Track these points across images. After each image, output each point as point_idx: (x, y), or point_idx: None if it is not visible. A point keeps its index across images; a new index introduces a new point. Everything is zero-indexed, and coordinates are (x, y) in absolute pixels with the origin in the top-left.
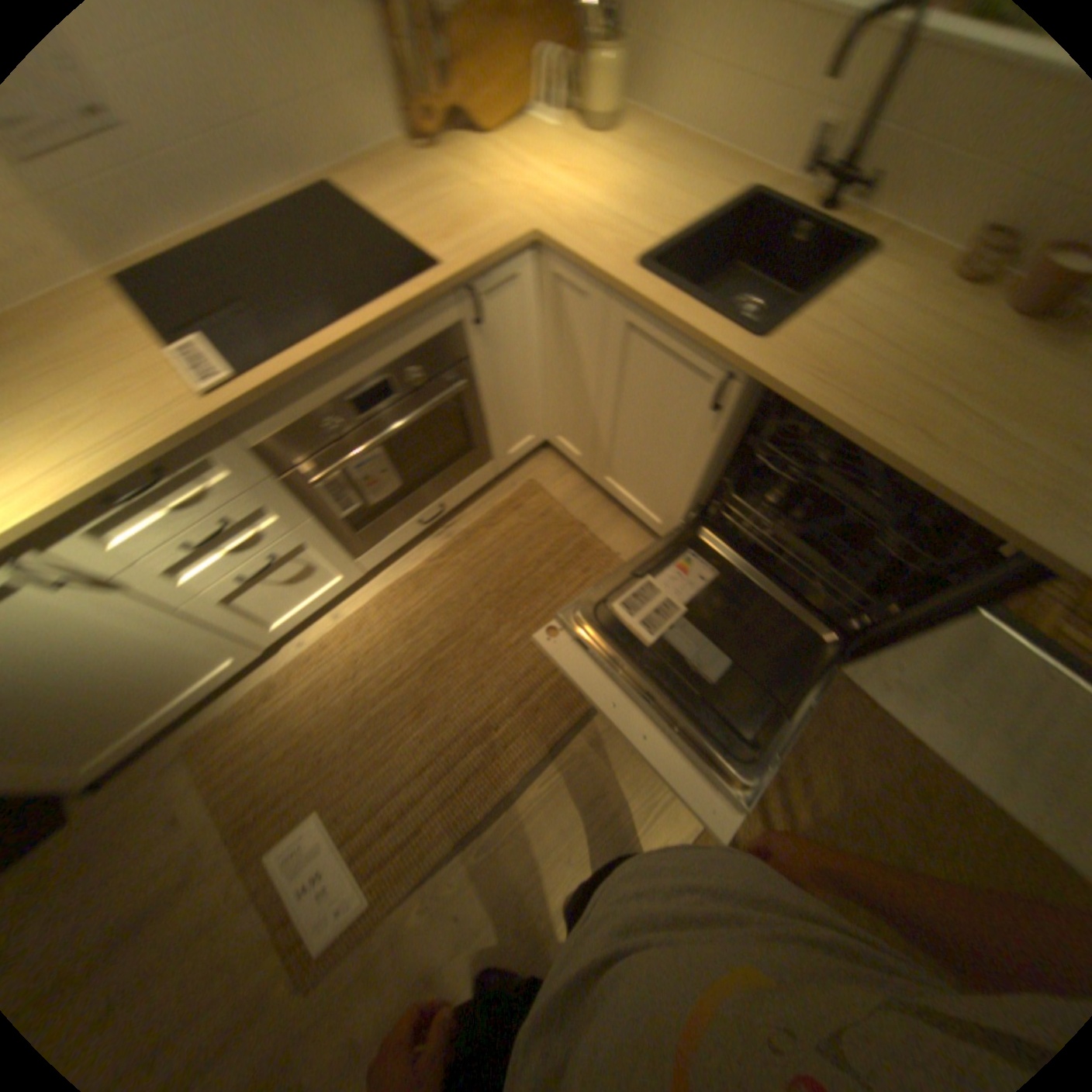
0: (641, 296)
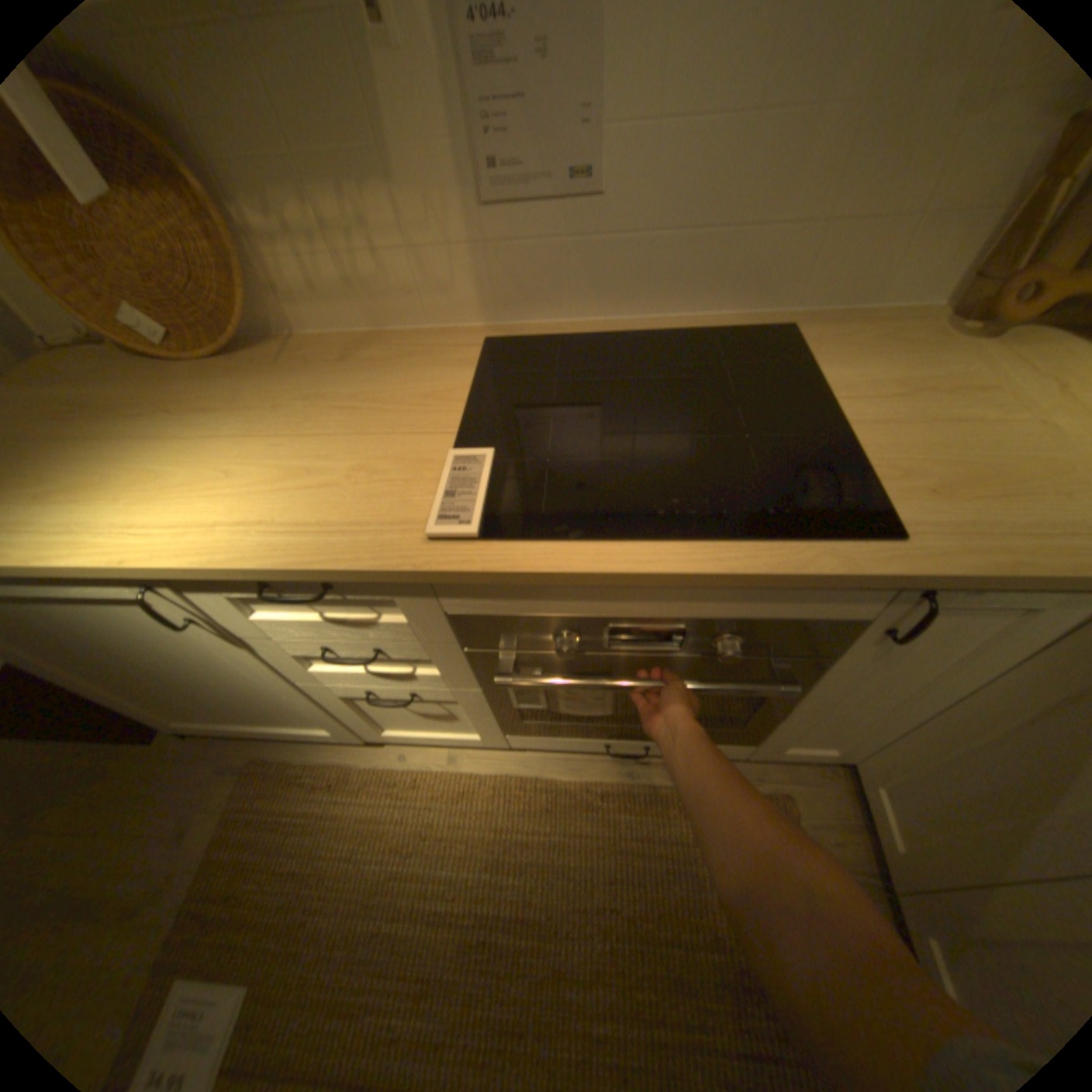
0: None
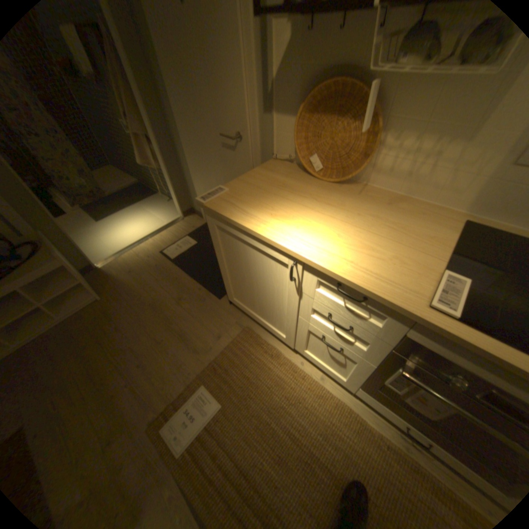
0: None
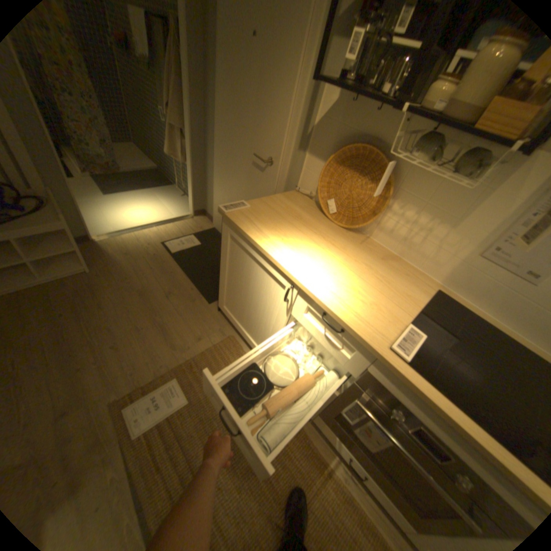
0: None
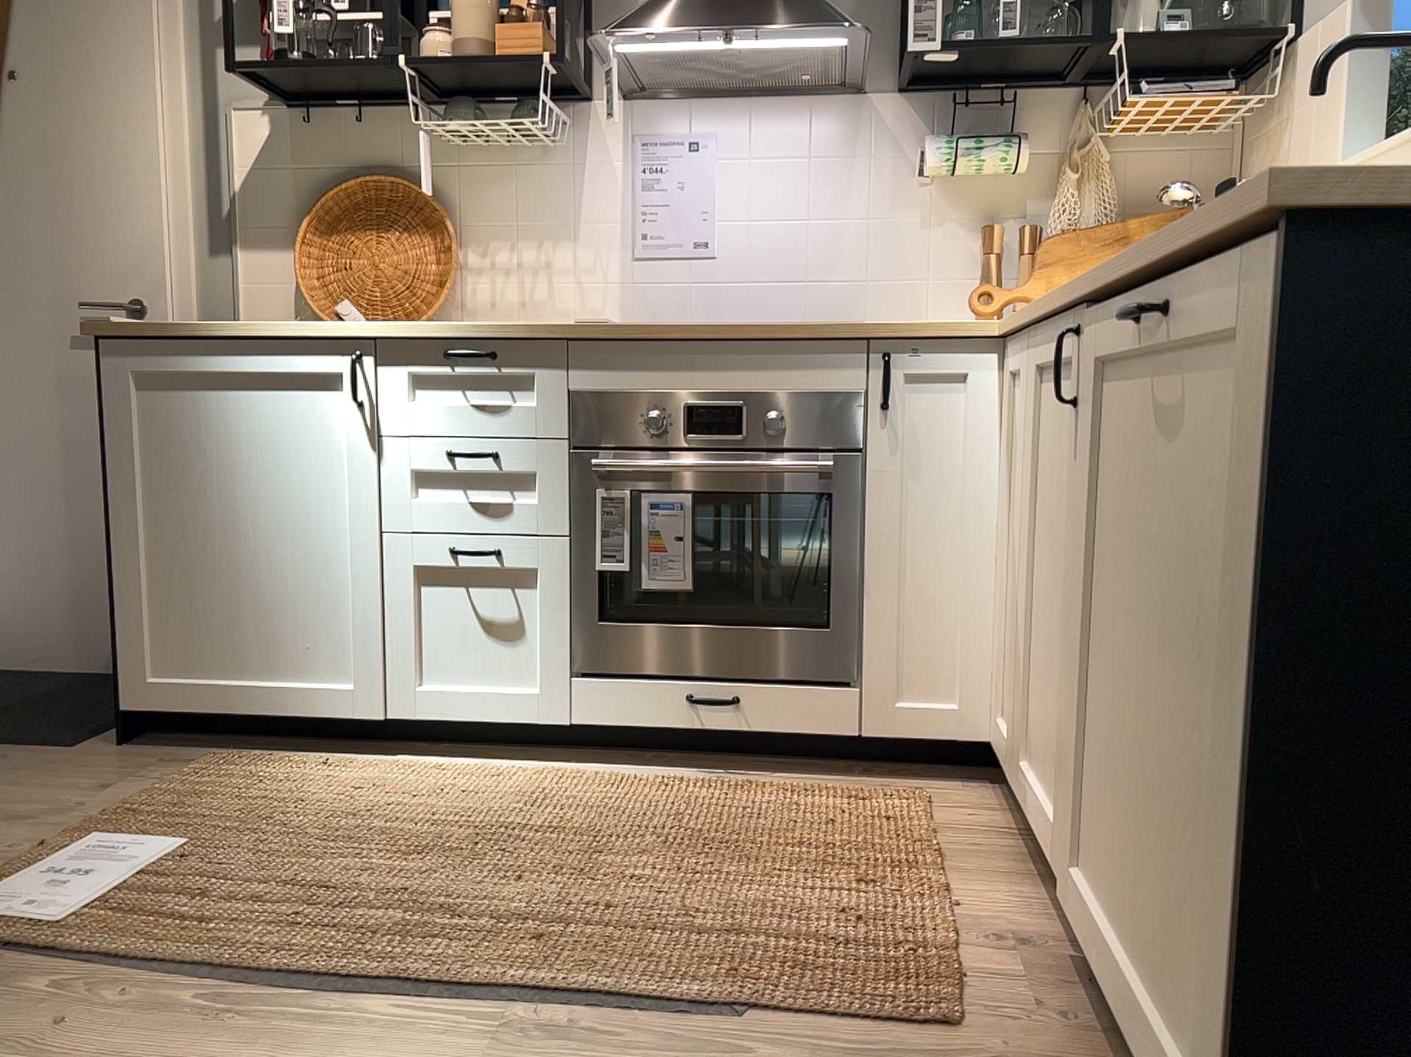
0: (1041, 308)
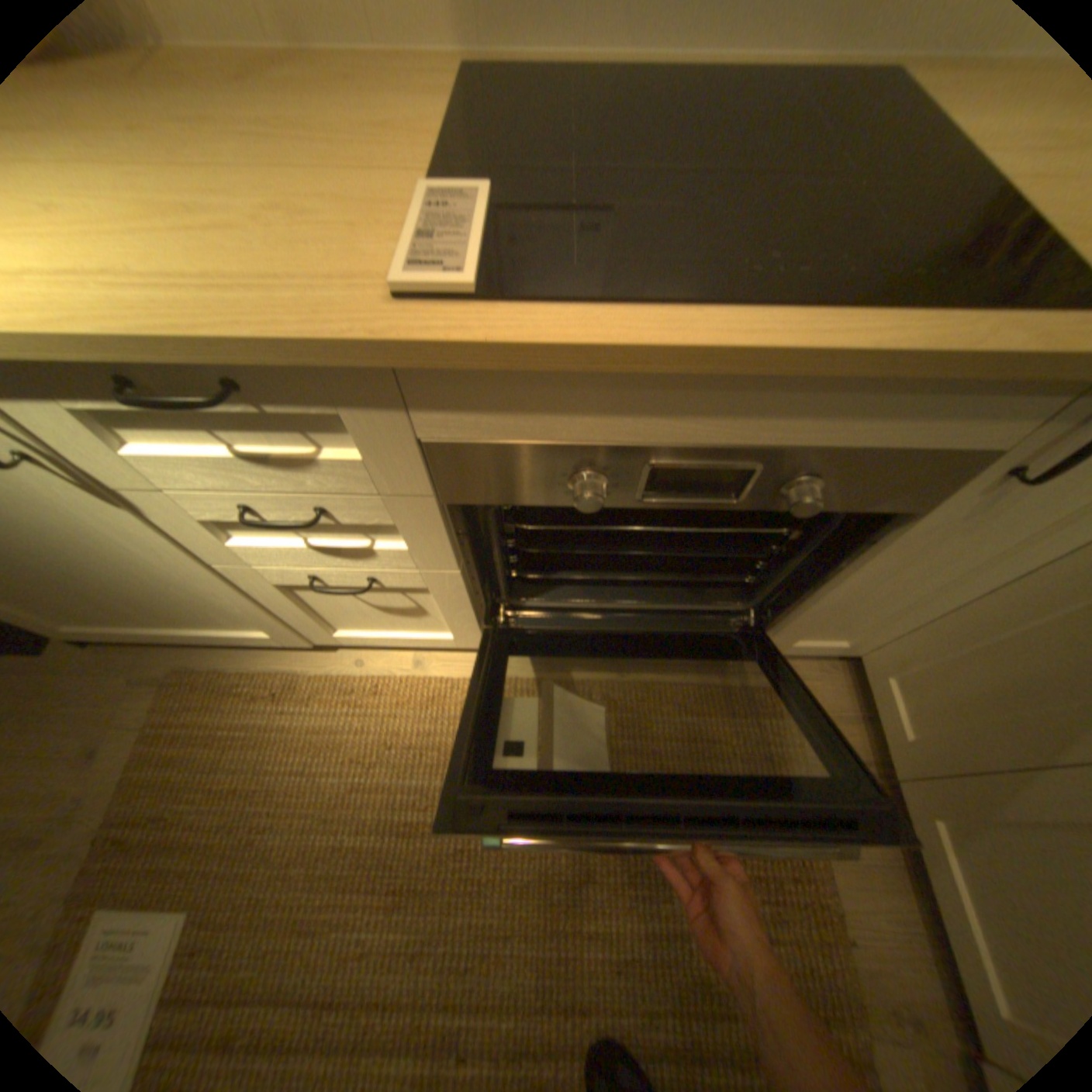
0: None
